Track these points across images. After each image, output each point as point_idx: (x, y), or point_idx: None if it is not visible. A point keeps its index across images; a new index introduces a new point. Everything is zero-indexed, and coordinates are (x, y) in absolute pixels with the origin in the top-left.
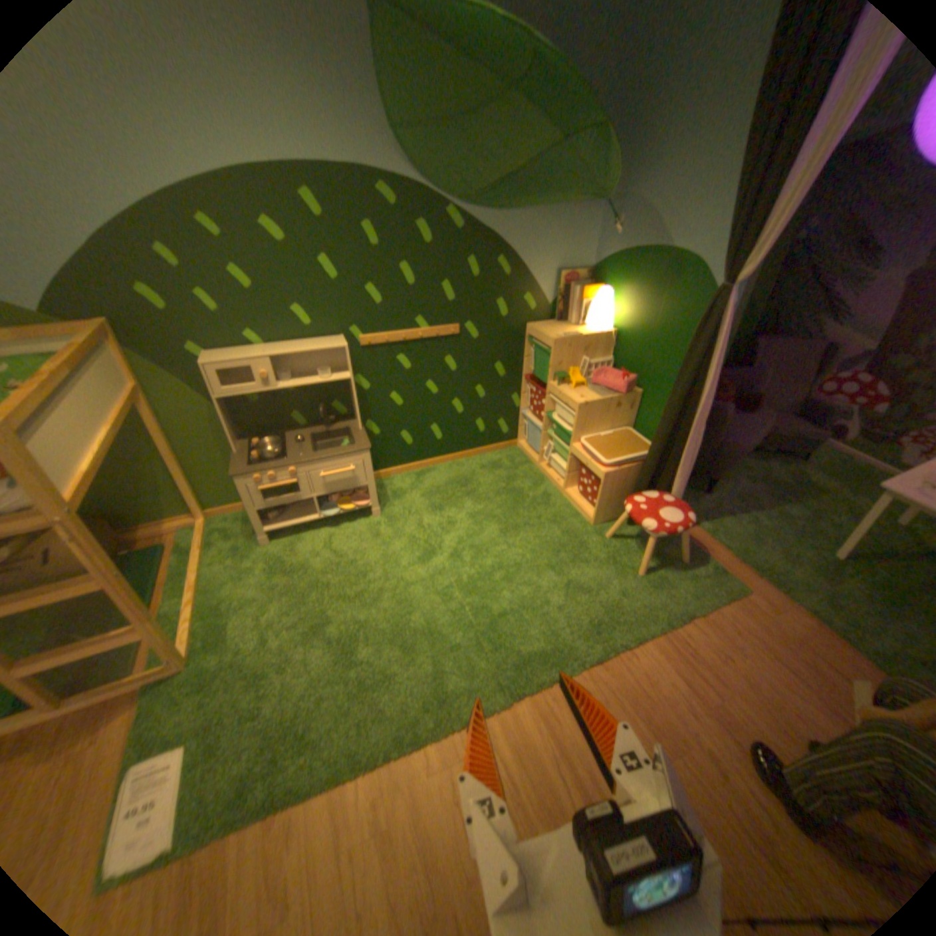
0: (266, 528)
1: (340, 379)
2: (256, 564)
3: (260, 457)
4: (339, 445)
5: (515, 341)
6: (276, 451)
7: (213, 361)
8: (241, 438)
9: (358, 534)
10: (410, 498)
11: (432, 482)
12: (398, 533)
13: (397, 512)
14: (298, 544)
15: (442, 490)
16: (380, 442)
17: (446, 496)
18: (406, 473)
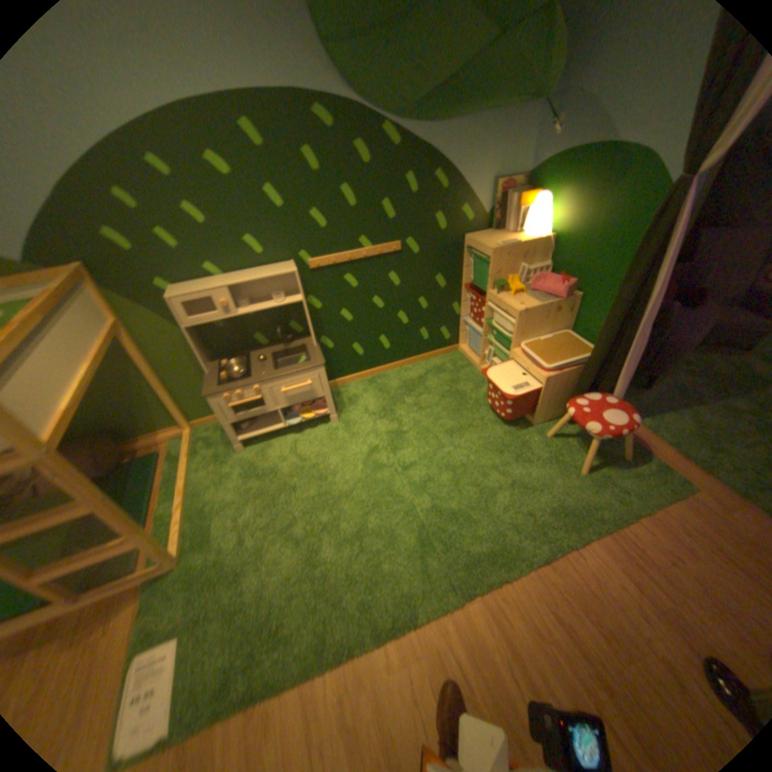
0: (241, 437)
1: (294, 302)
2: (234, 469)
3: (229, 377)
4: (298, 361)
5: (455, 252)
6: (242, 371)
7: (179, 294)
8: (213, 359)
9: (320, 439)
10: (364, 403)
11: (383, 387)
12: (354, 437)
13: (353, 417)
14: (269, 450)
15: (393, 395)
16: (335, 354)
17: (396, 401)
18: (360, 381)
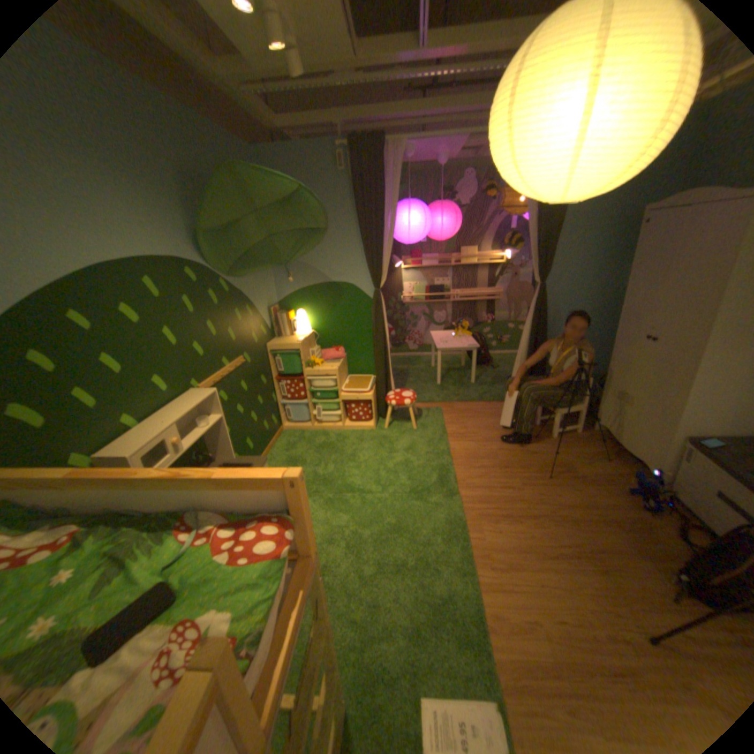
0: None
1: (217, 420)
2: None
3: None
4: None
5: (264, 357)
6: None
7: (133, 451)
8: None
9: None
10: None
11: None
12: None
13: None
14: None
15: None
16: None
17: None
18: None
